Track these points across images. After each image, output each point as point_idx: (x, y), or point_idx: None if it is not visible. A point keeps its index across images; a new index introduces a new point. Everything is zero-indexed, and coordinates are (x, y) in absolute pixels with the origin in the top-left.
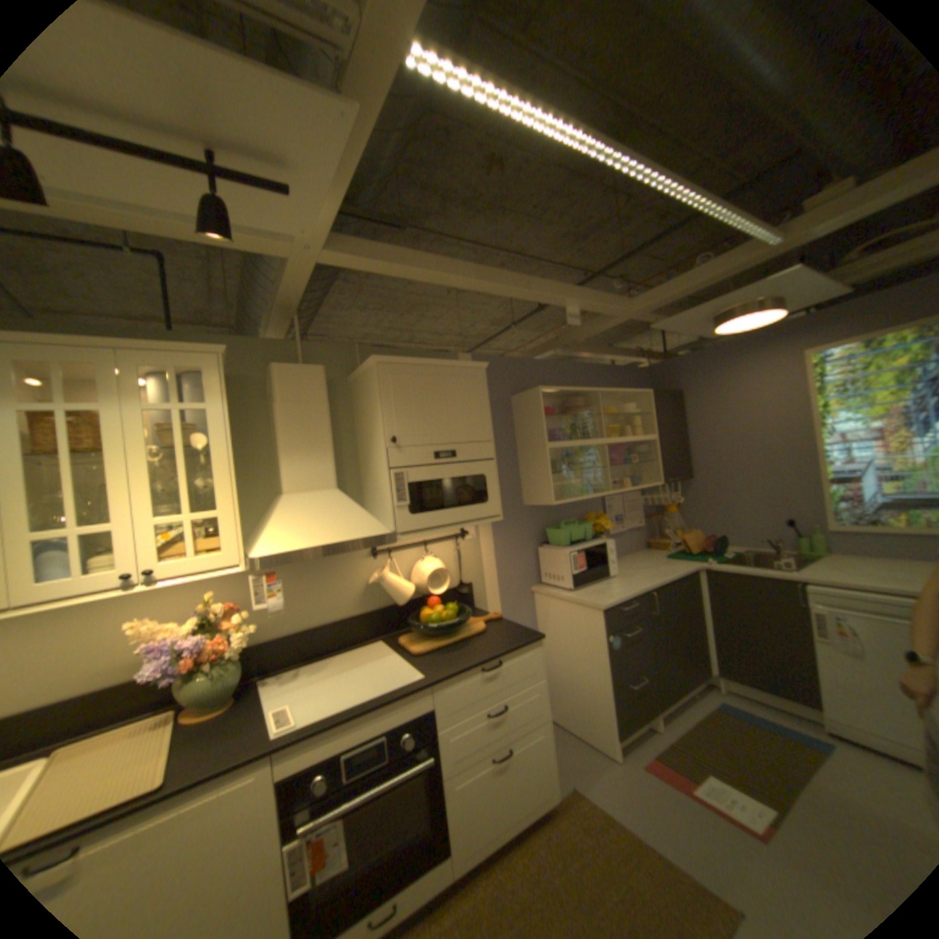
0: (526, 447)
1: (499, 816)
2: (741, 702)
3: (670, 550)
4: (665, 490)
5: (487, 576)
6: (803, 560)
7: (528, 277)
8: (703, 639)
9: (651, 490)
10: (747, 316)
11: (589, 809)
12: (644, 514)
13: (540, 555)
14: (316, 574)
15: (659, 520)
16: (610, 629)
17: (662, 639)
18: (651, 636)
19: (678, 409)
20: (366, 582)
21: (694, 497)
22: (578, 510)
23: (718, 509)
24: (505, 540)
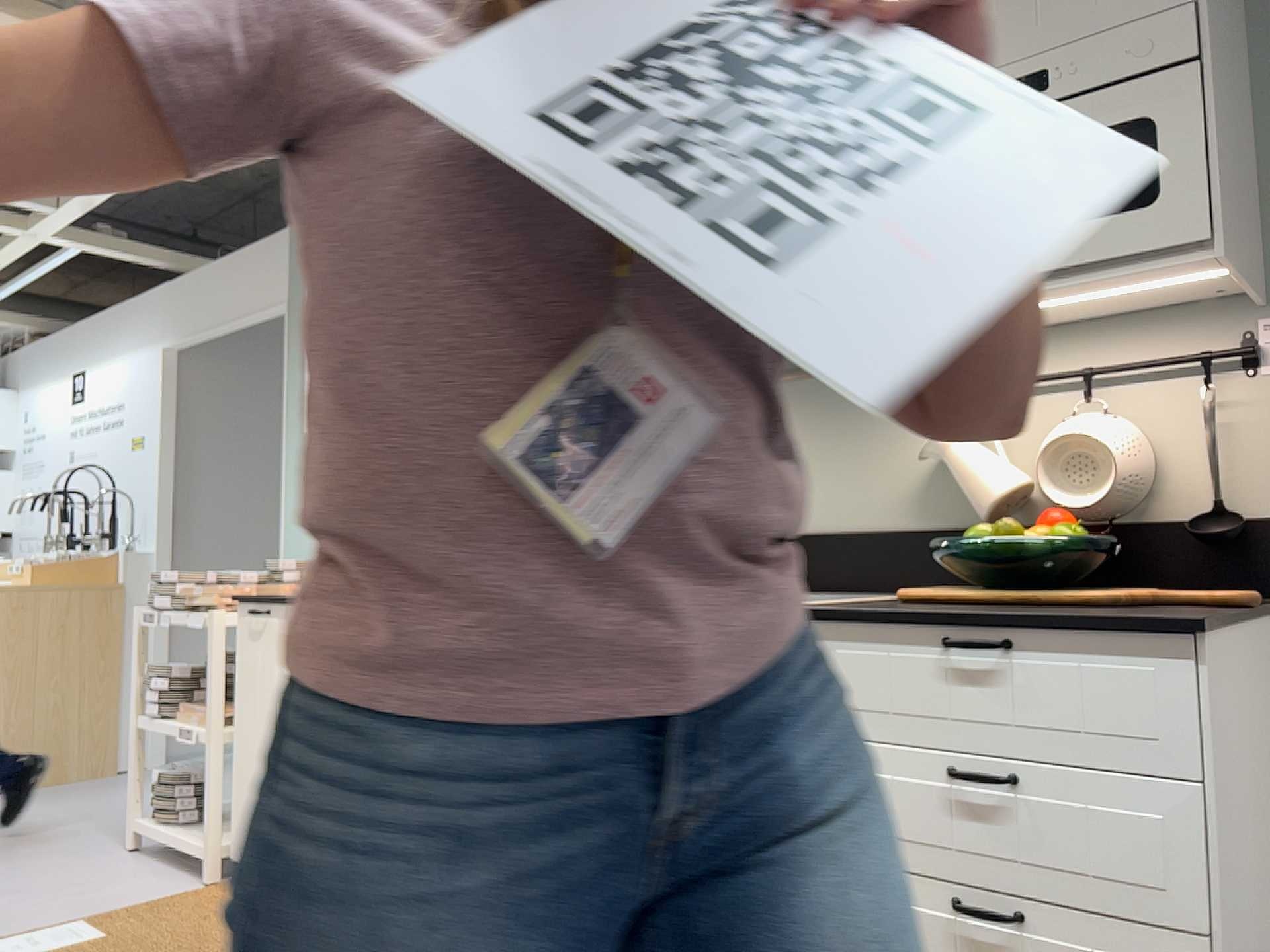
0: None
1: None
2: None
3: None
4: None
5: None
6: None
7: None
8: None
9: None
10: None
11: None
12: None
13: None
14: (836, 430)
15: None
16: None
17: None
18: None
19: None
20: (933, 462)
21: None
22: None
23: None
24: None
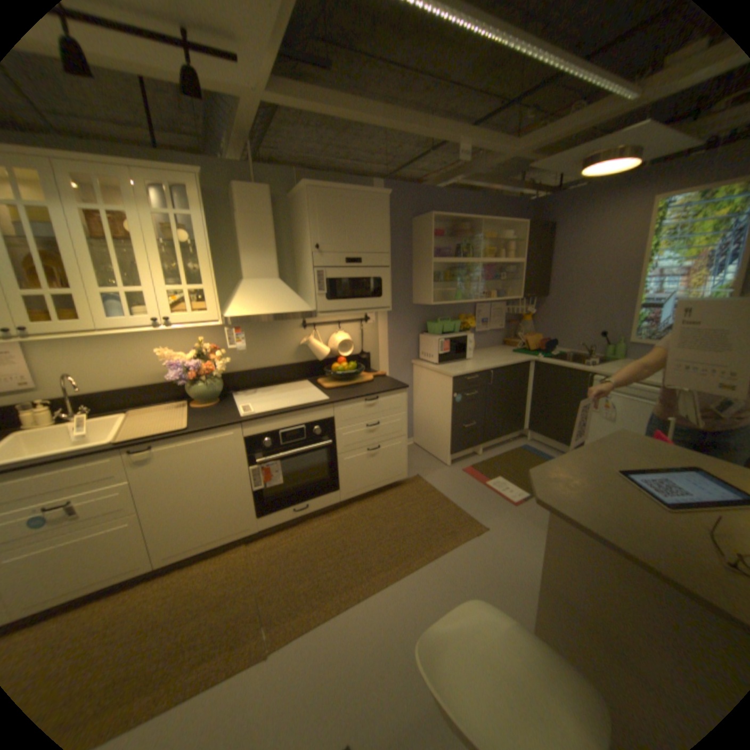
0: (419, 259)
1: (369, 477)
2: (539, 445)
3: (519, 347)
4: (525, 302)
5: (382, 350)
6: (605, 360)
7: (429, 116)
8: (523, 405)
9: (515, 302)
10: (607, 162)
11: (424, 483)
12: (507, 319)
13: (421, 340)
14: (267, 335)
15: (517, 325)
16: (456, 389)
17: (492, 400)
18: (484, 398)
19: (549, 238)
20: (299, 344)
21: (546, 310)
22: (454, 311)
23: (560, 320)
24: (397, 327)
